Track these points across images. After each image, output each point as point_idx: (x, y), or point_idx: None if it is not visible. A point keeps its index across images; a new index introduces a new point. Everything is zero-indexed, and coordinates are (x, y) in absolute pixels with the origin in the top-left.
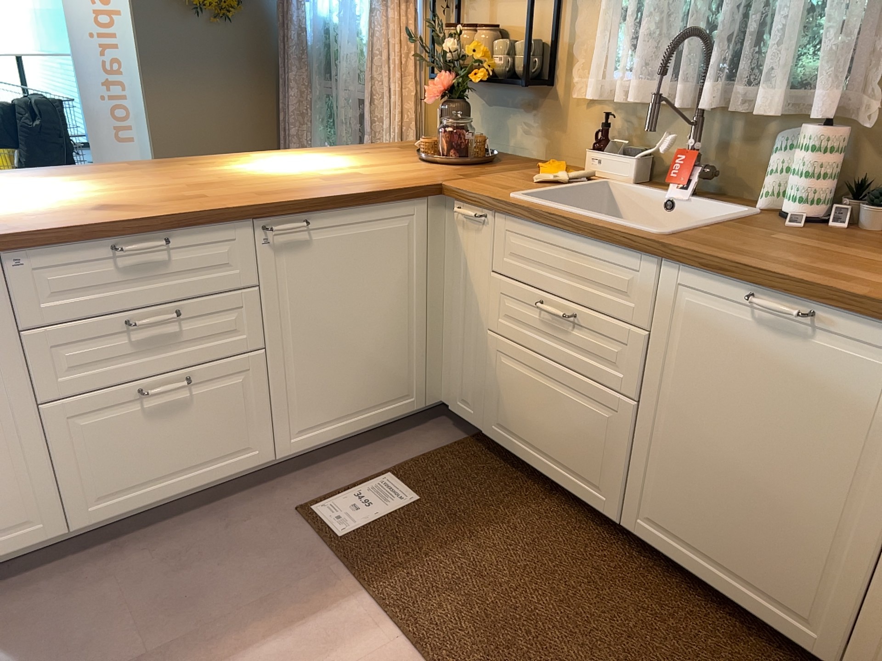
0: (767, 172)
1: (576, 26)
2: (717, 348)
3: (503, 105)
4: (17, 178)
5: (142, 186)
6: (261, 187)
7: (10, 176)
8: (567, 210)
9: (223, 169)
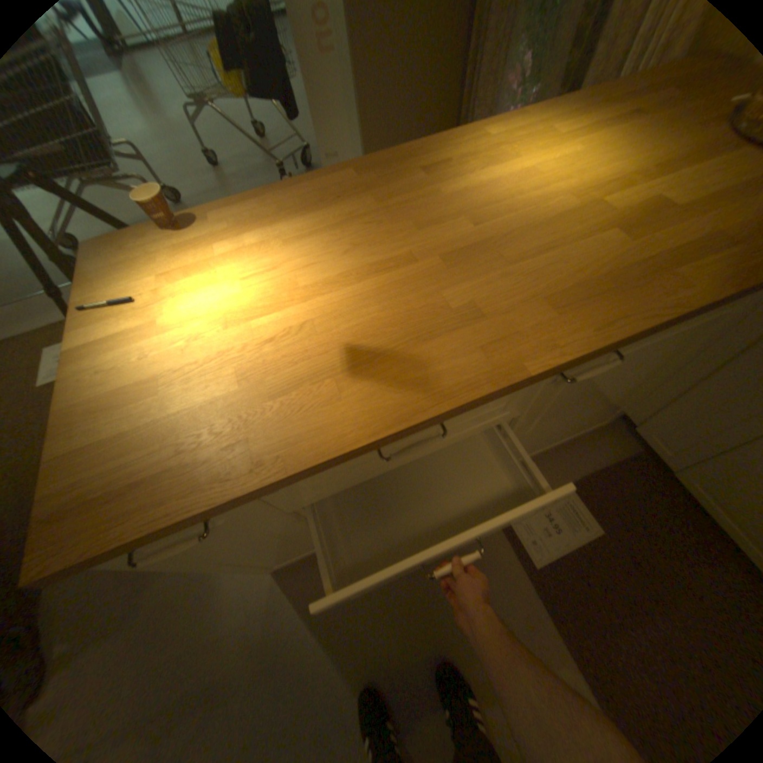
0: None
1: None
2: None
3: None
4: (243, 219)
5: (384, 259)
6: (545, 264)
7: (236, 212)
8: None
9: (467, 183)
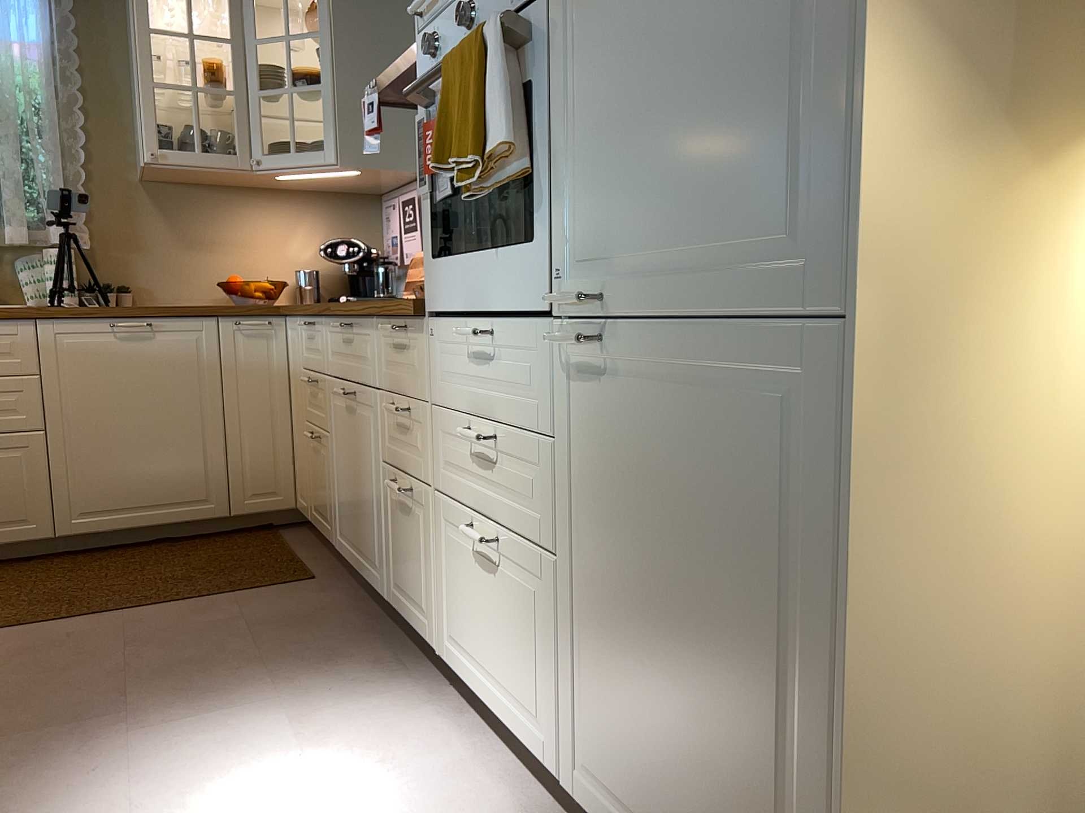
0: (24, 283)
1: None
2: (98, 364)
3: None
4: None
5: None
6: None
7: None
8: None
9: None
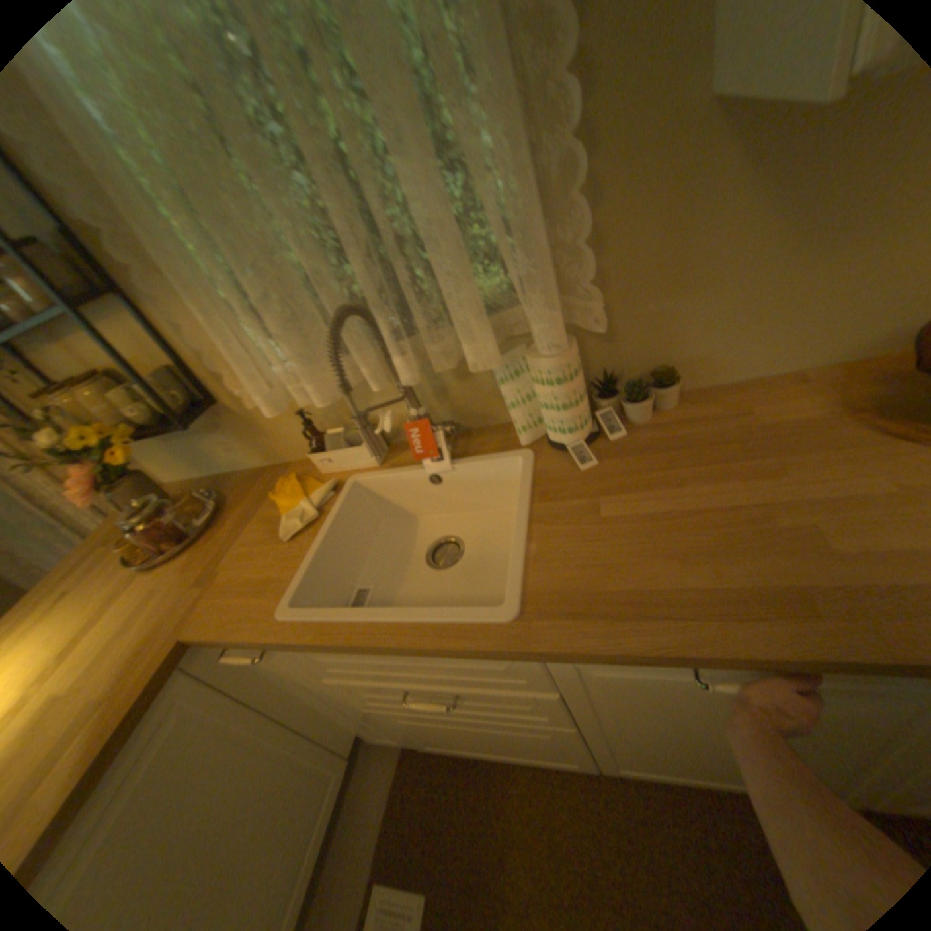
0: (508, 402)
1: (183, 331)
2: (662, 699)
3: (177, 435)
4: None
5: None
6: None
7: None
8: (362, 621)
9: None
